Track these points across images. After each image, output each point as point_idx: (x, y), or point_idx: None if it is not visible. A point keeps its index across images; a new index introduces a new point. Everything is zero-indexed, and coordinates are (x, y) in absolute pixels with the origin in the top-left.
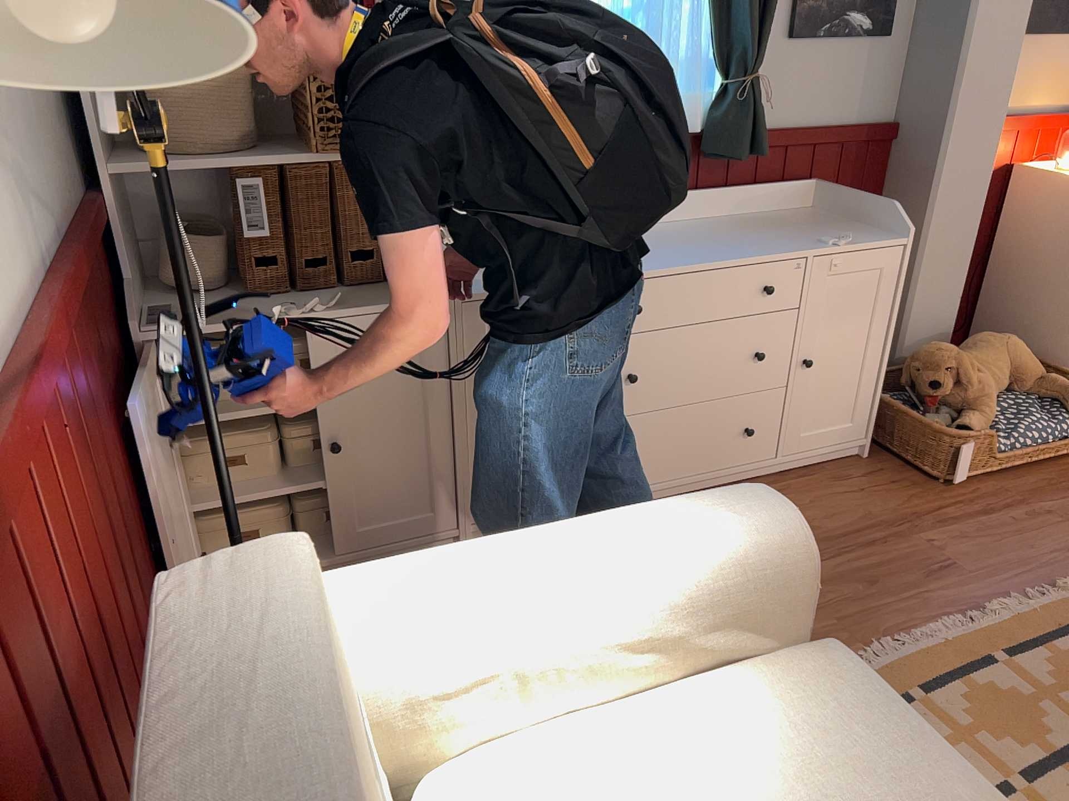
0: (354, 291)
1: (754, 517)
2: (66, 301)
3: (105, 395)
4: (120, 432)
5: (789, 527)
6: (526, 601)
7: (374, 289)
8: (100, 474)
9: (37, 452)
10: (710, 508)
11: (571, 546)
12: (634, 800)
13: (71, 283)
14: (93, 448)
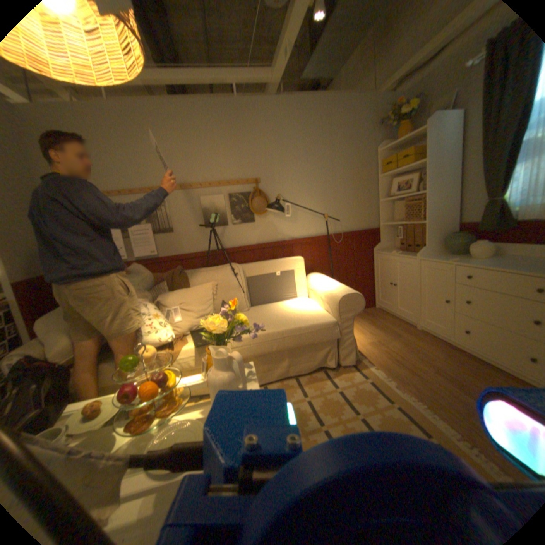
0: (413, 253)
1: (343, 291)
2: (332, 236)
3: (350, 254)
4: (354, 261)
5: (342, 295)
6: (319, 283)
7: (416, 253)
8: (335, 260)
9: (310, 247)
10: (345, 288)
11: (331, 282)
12: (300, 306)
13: (338, 235)
14: (335, 256)
